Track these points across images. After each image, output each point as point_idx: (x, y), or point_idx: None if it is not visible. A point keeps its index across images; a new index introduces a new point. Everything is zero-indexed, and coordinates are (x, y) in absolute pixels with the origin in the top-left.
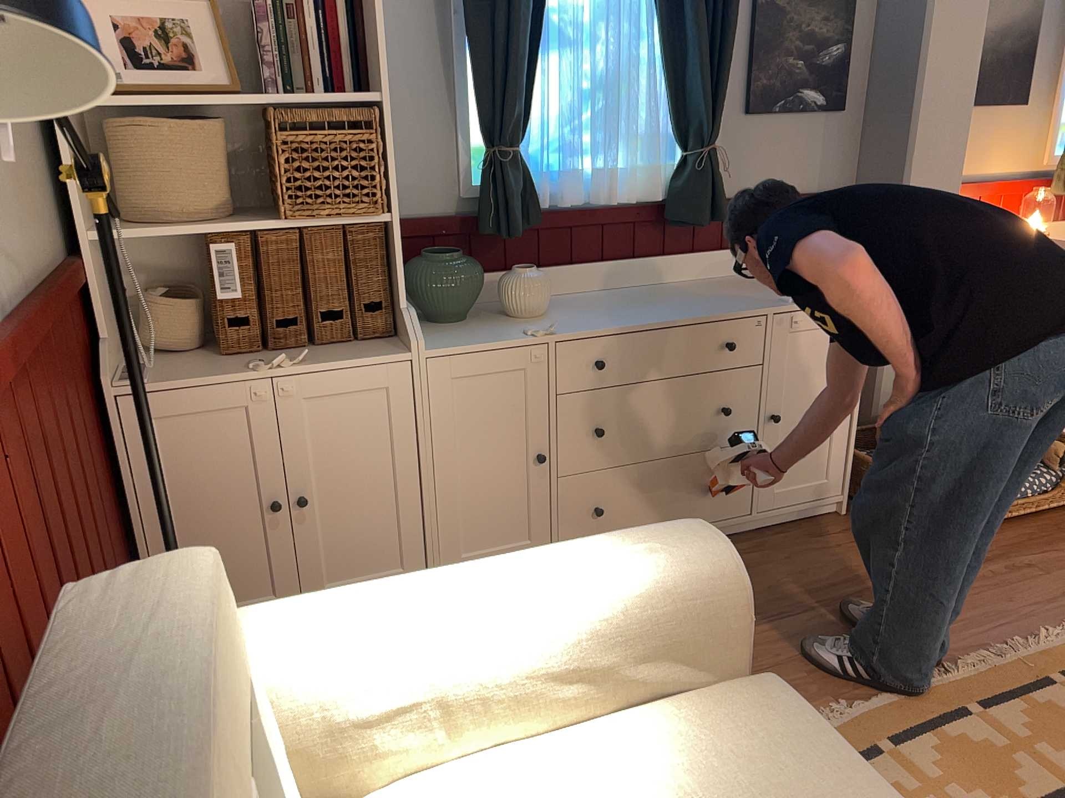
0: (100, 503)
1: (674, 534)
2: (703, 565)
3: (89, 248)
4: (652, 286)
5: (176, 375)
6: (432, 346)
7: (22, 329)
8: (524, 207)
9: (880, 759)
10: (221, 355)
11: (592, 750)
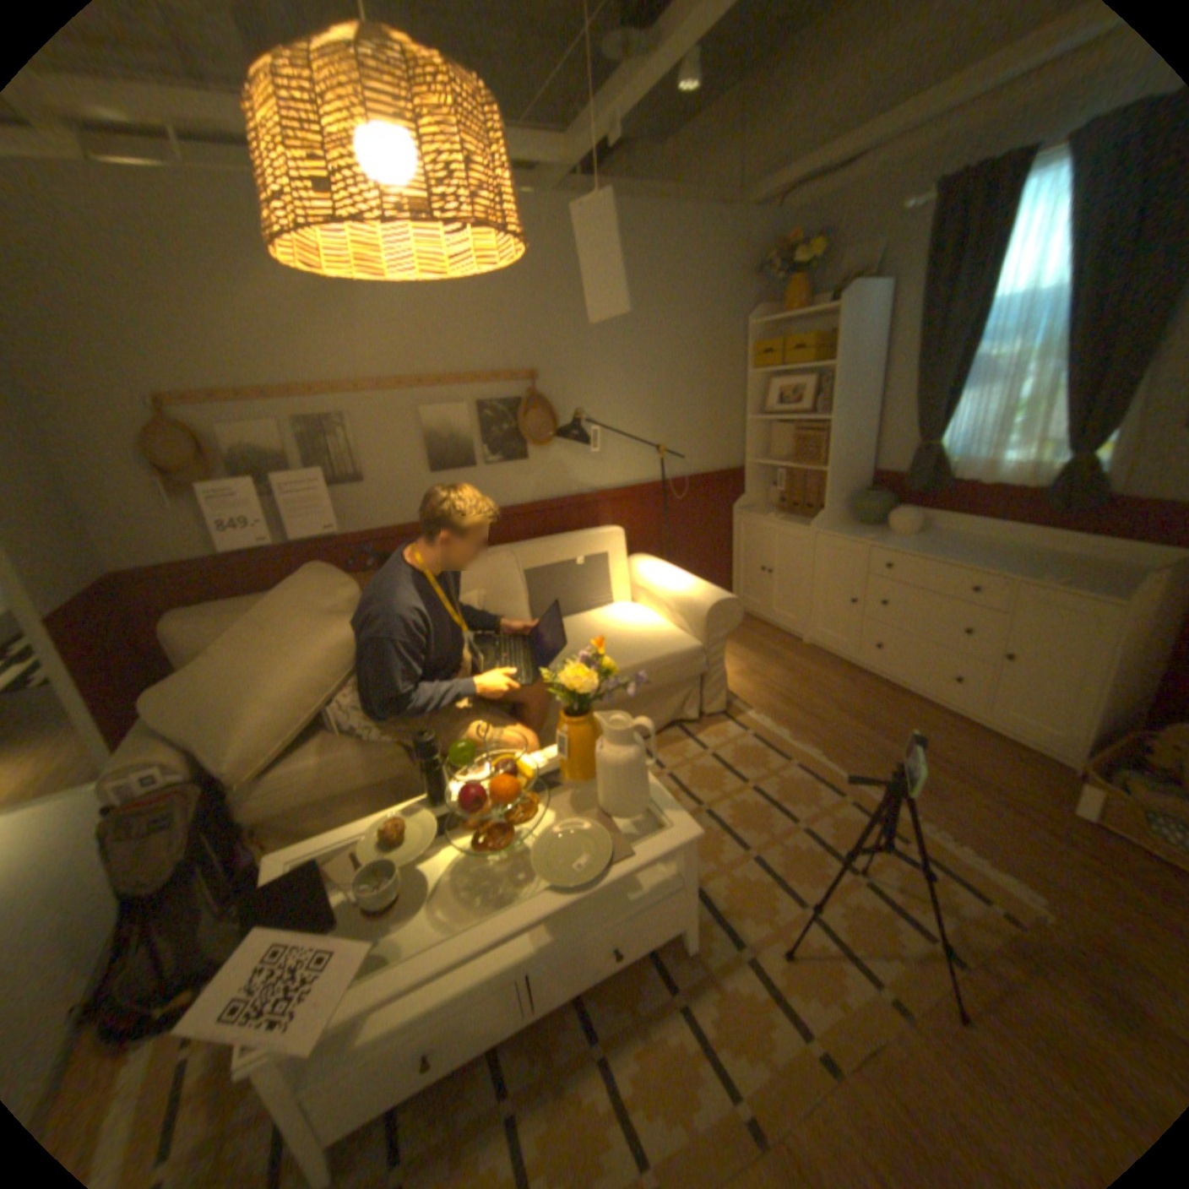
0: (713, 542)
1: (718, 594)
2: (705, 601)
3: (747, 465)
4: (1032, 547)
5: (753, 512)
6: (824, 529)
7: (669, 484)
8: (941, 476)
9: (785, 760)
10: (776, 511)
11: (656, 622)
